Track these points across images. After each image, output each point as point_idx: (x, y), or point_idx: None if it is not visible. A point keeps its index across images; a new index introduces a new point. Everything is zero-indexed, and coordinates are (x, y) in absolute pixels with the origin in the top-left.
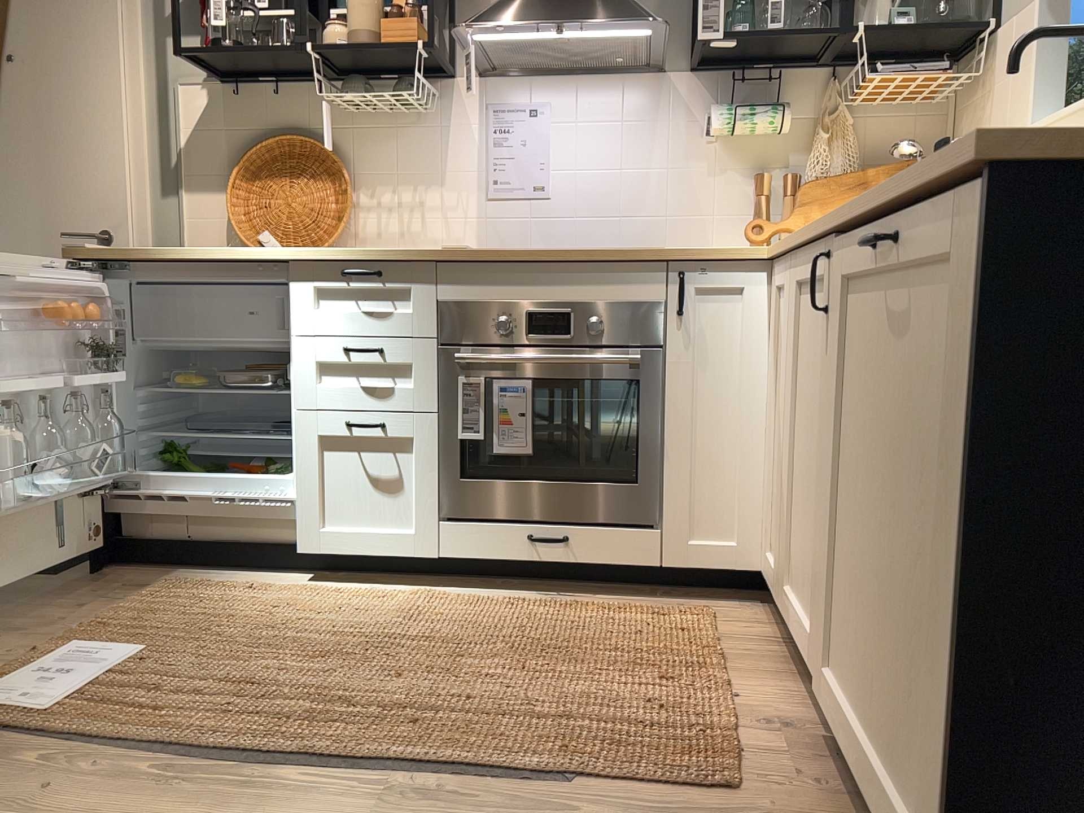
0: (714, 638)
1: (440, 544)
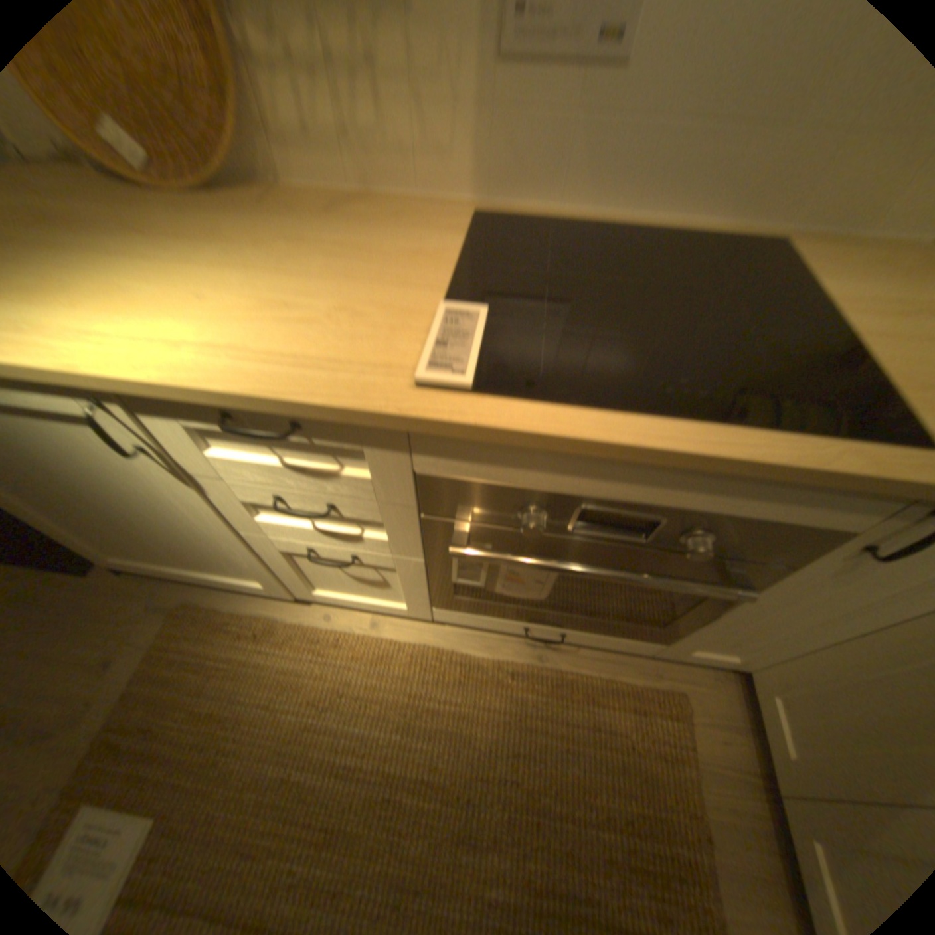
0: (697, 783)
1: (432, 612)
